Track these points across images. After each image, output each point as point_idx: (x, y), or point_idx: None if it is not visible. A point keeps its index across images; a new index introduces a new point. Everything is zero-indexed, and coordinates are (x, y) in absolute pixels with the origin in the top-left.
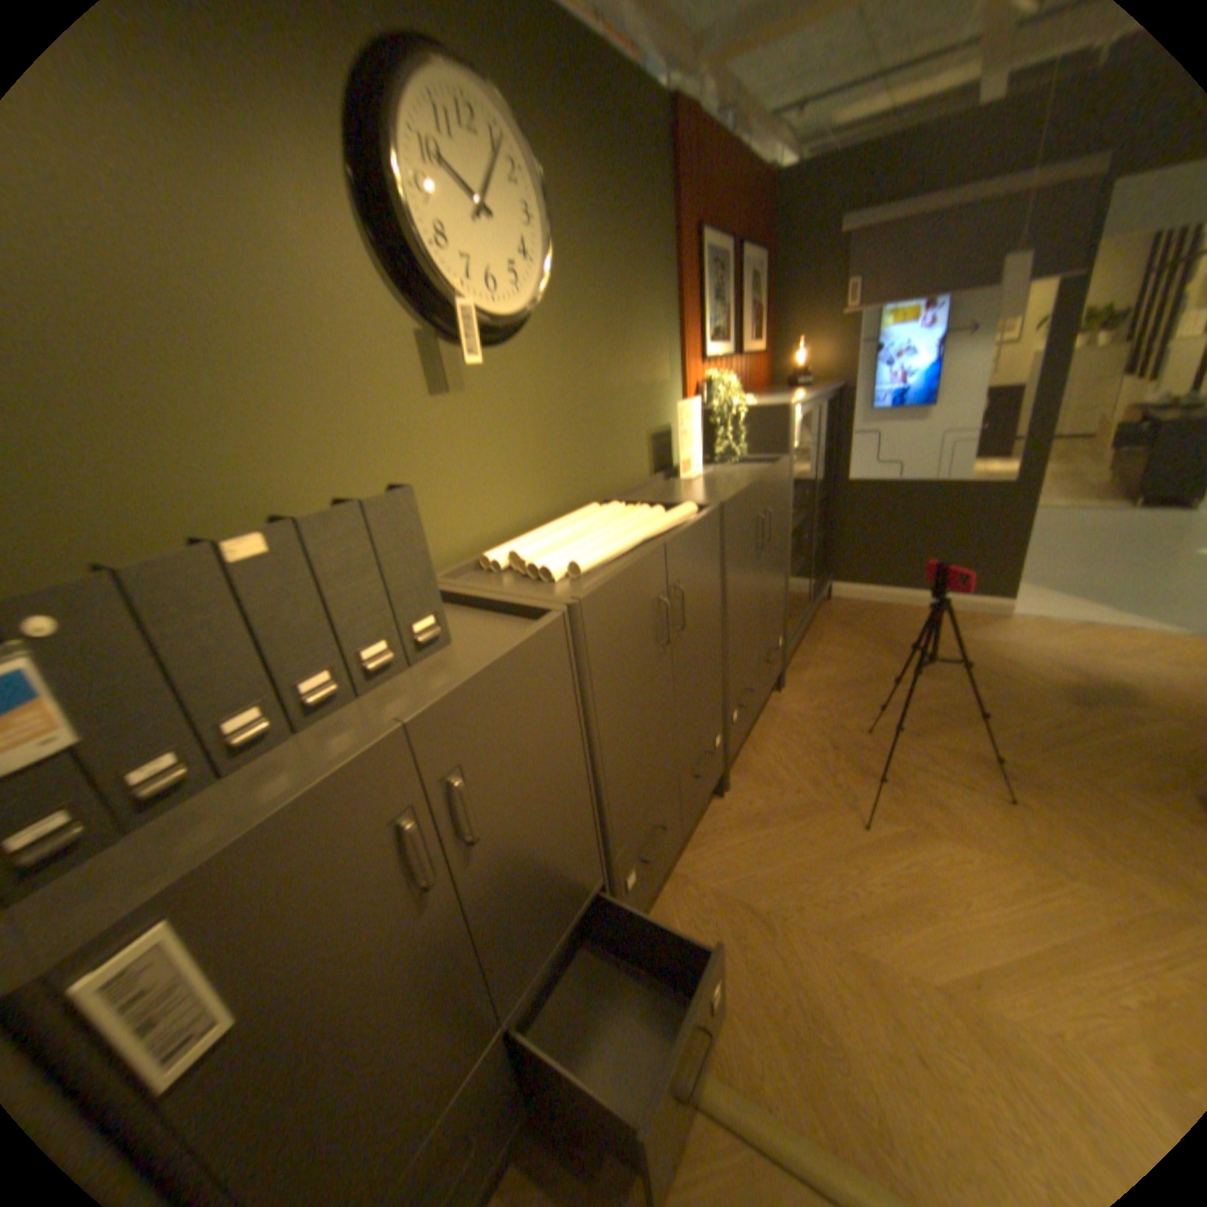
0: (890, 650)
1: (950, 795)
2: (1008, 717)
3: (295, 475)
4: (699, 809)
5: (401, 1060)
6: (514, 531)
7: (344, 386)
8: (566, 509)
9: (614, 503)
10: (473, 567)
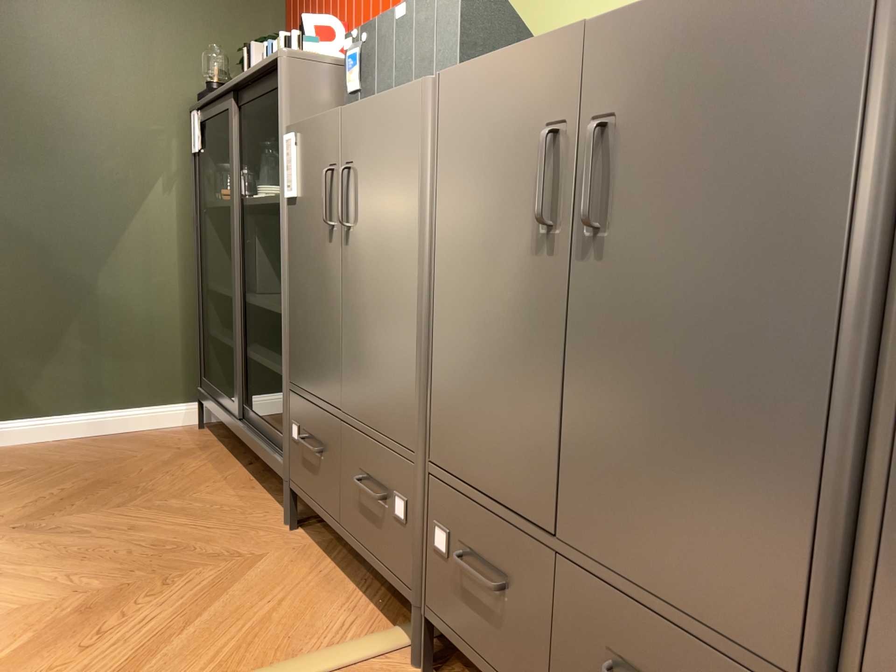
0: None
1: None
2: None
3: None
4: None
5: (314, 321)
6: None
7: None
8: None
9: None
10: None
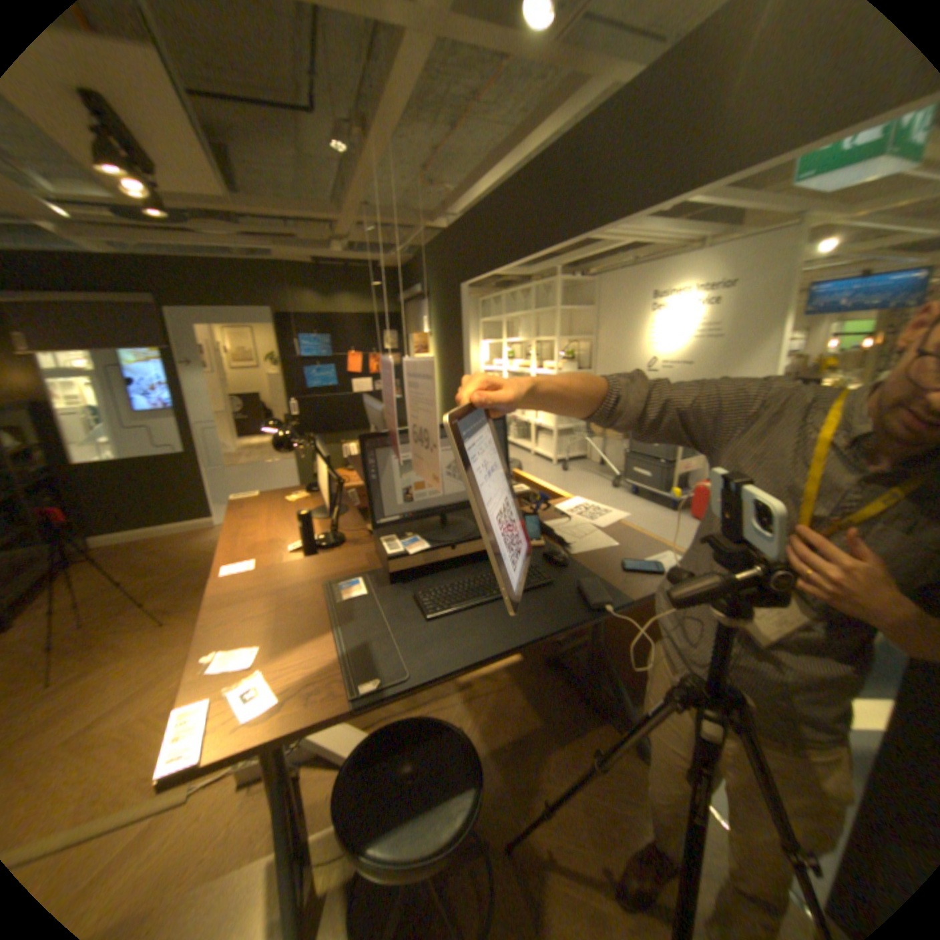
0: (121, 572)
1: (121, 640)
2: (182, 583)
3: None
4: None
5: None
6: None
7: None
8: None
9: None
10: None
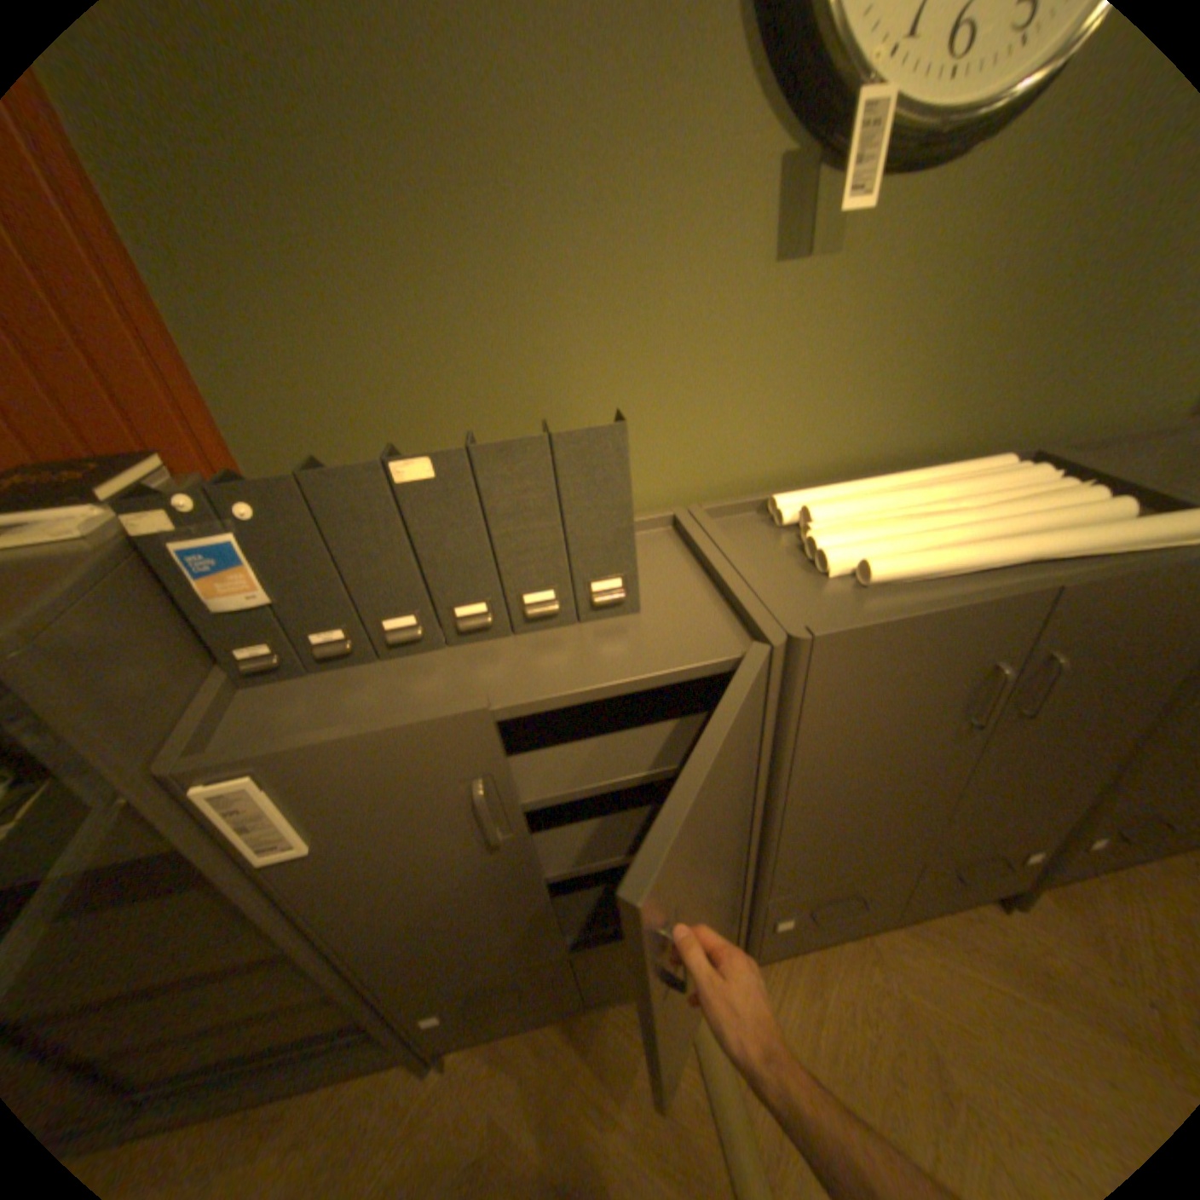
0: None
1: None
2: None
3: (570, 365)
4: (948, 910)
5: (461, 930)
6: (848, 469)
7: (653, 252)
8: (958, 450)
9: (1055, 459)
10: (757, 508)
